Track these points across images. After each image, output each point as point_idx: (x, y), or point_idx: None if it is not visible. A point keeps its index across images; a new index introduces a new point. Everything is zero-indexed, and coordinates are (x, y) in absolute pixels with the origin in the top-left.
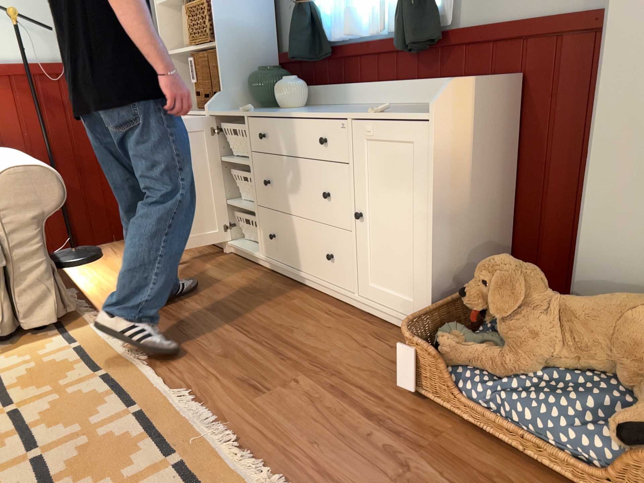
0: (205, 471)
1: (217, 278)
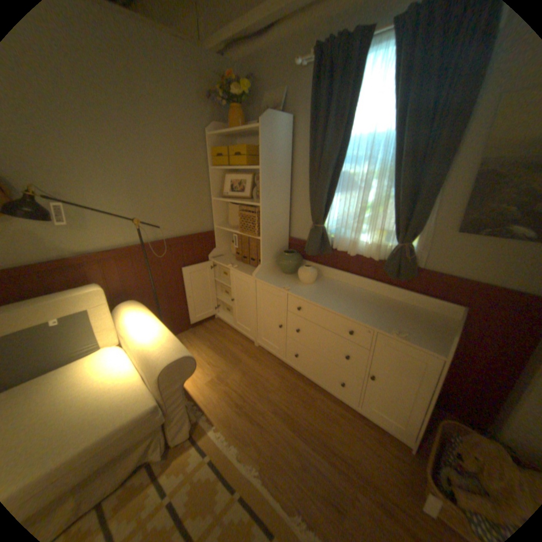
0: None
1: (263, 375)
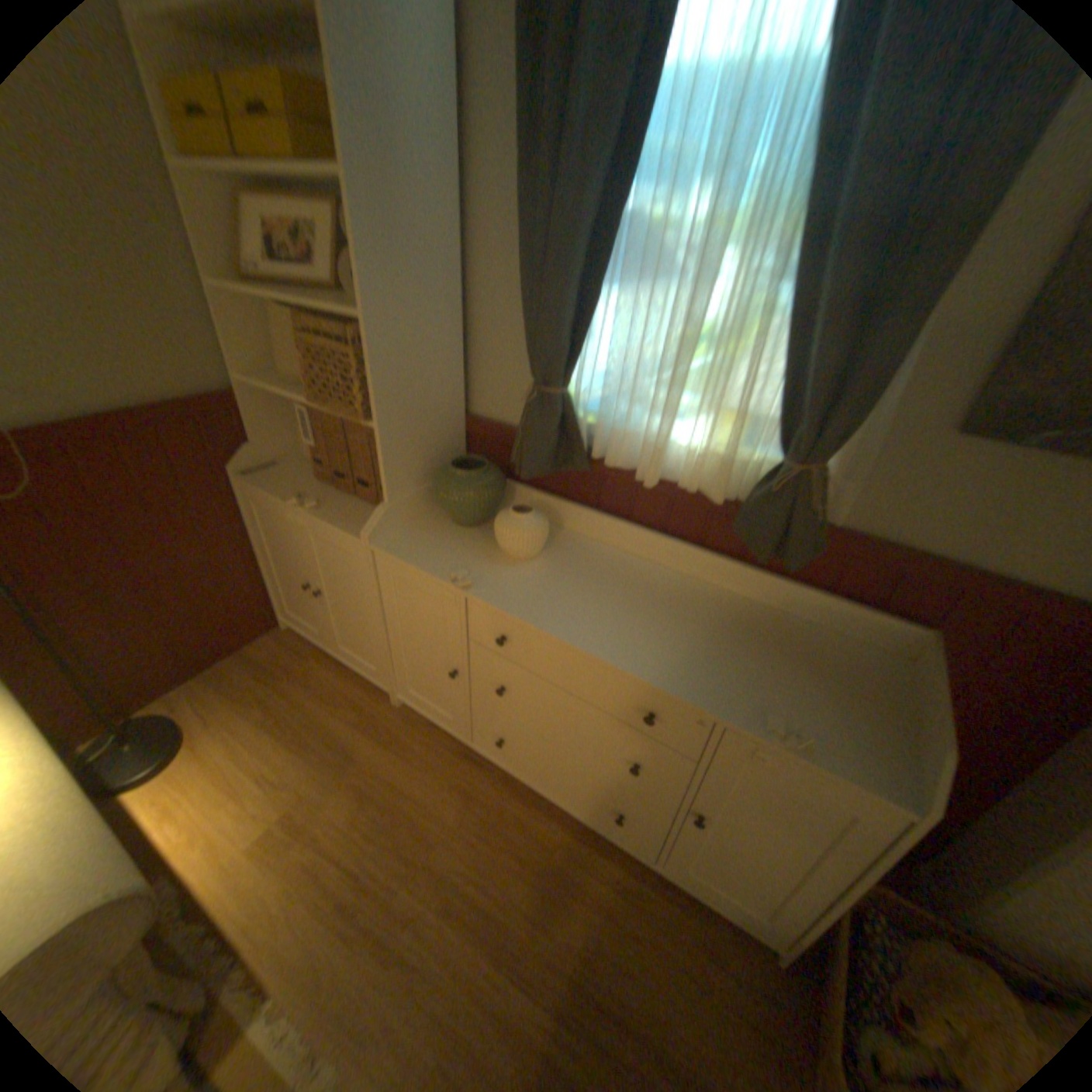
0: None
1: (414, 798)
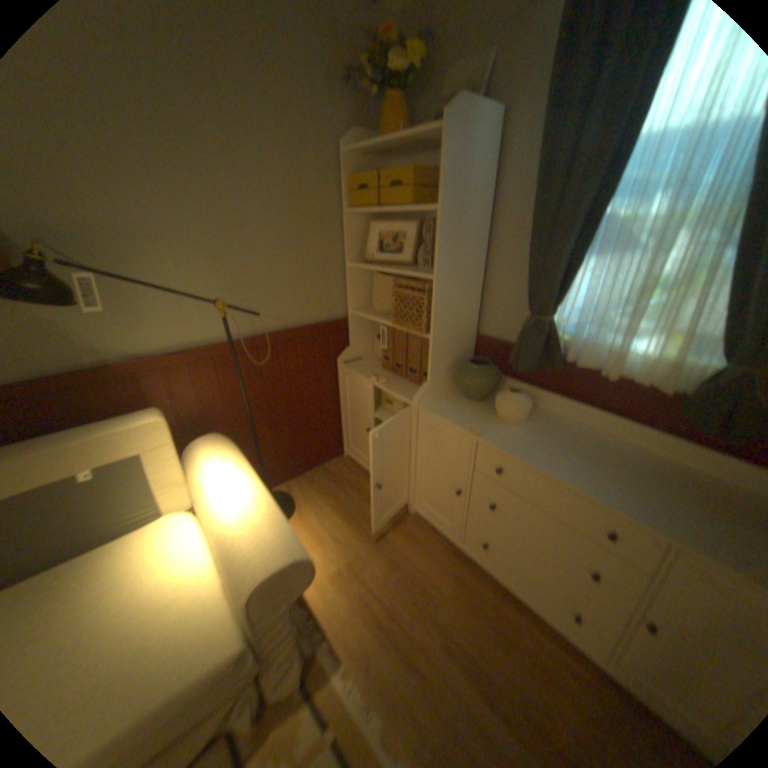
0: None
1: (424, 573)
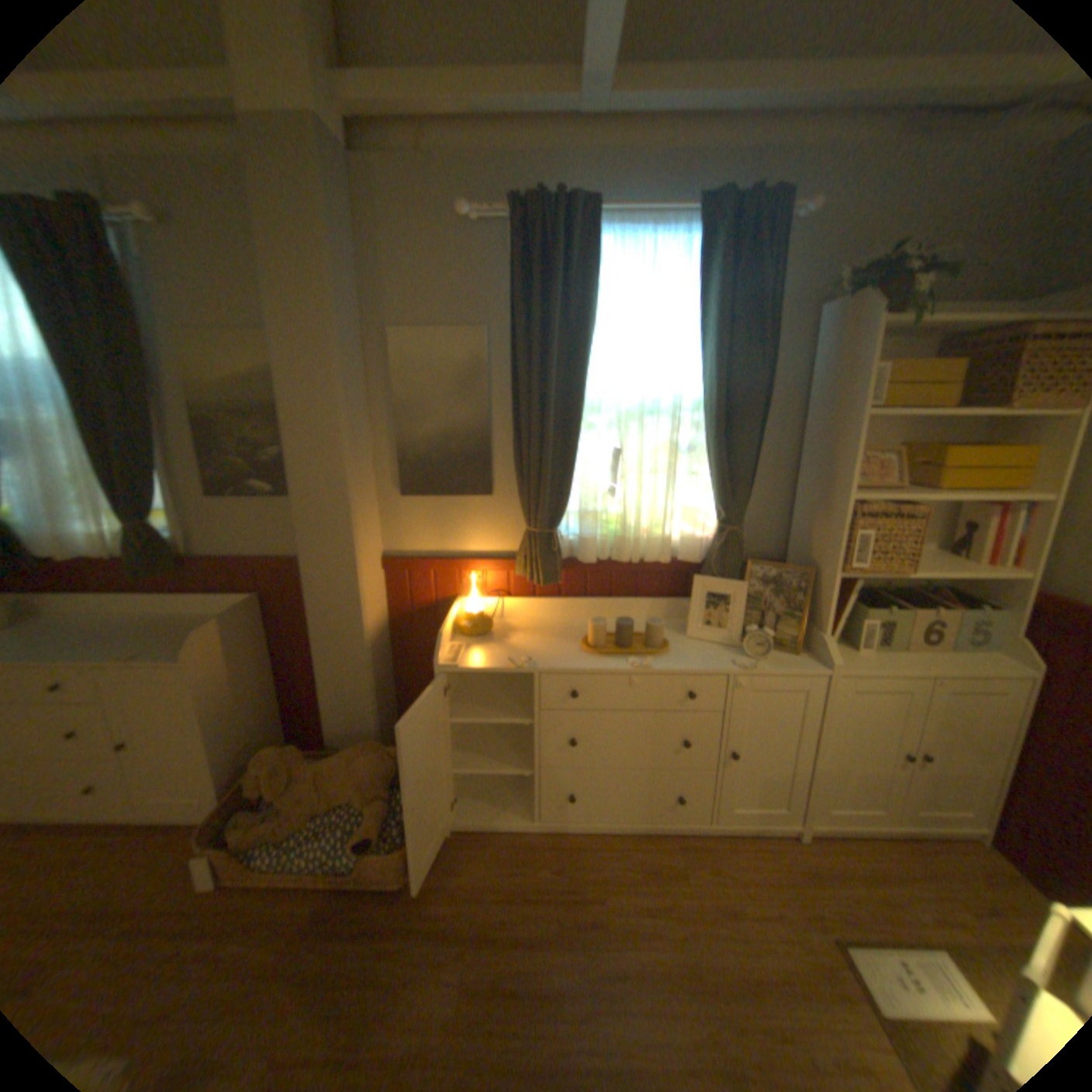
0: None
1: None
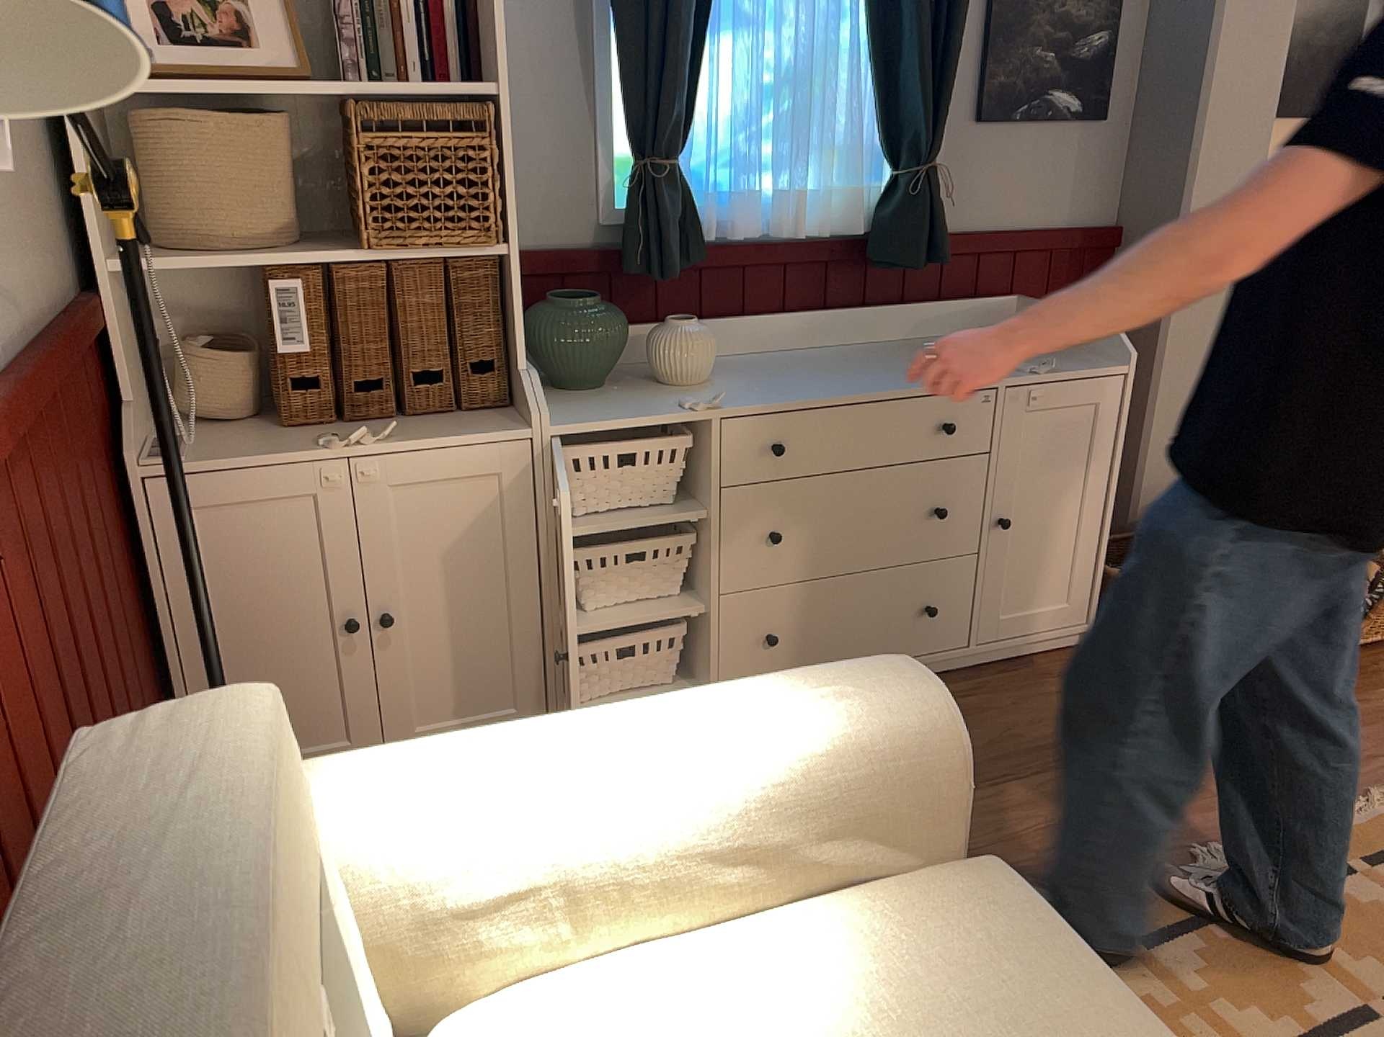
0: (1371, 843)
1: None
